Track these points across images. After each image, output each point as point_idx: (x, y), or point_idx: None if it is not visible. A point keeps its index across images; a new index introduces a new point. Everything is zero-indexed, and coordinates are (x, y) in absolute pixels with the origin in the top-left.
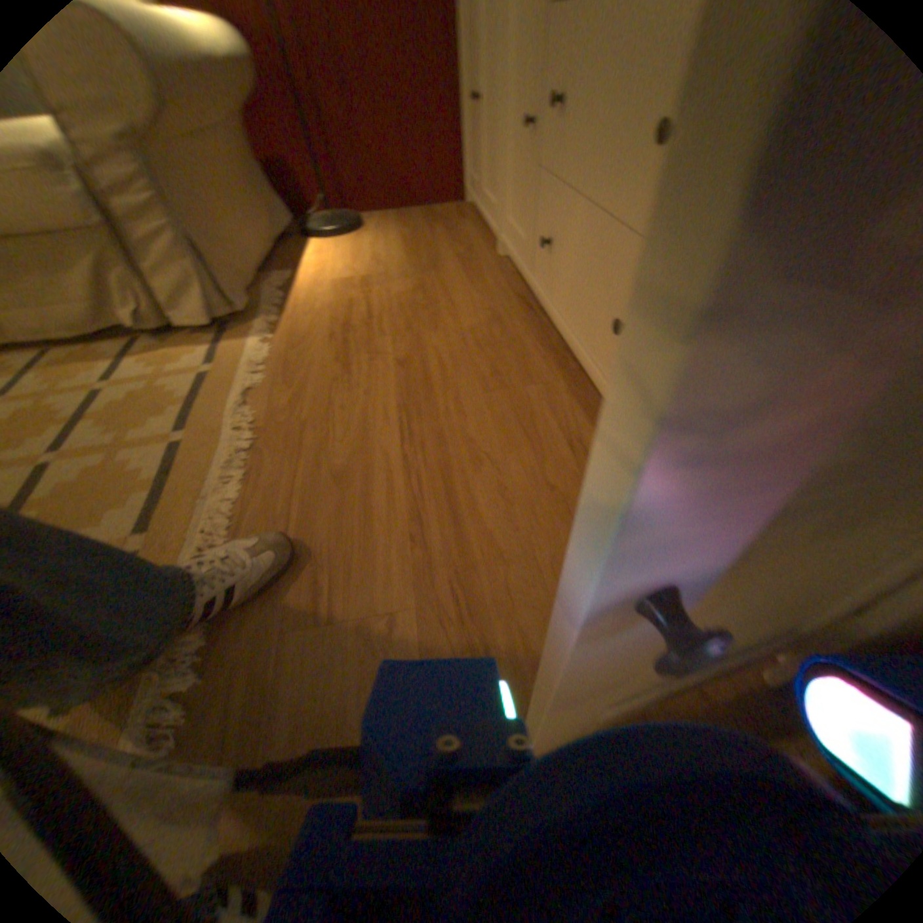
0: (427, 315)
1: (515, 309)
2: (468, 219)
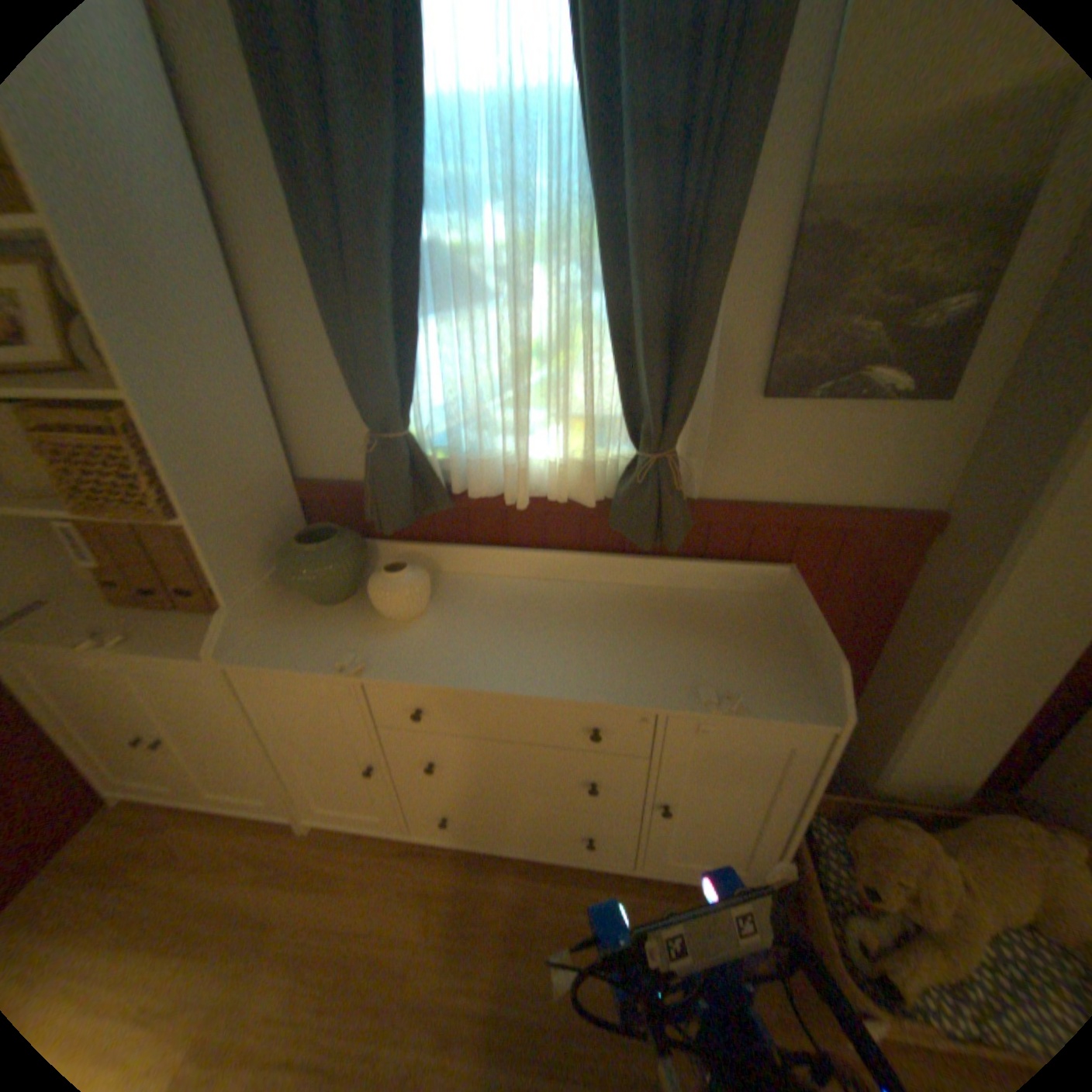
0: (363, 976)
1: (416, 870)
2: (167, 825)
